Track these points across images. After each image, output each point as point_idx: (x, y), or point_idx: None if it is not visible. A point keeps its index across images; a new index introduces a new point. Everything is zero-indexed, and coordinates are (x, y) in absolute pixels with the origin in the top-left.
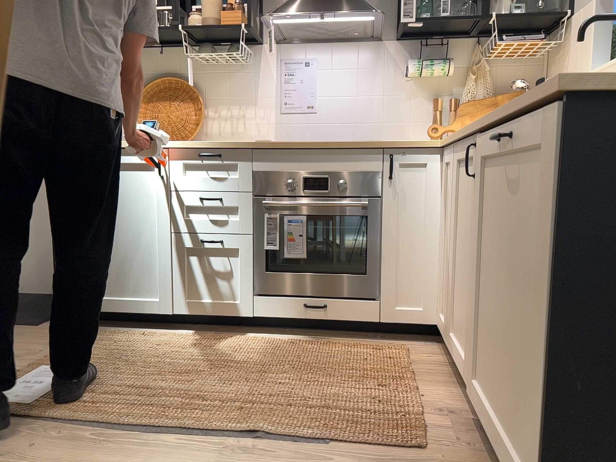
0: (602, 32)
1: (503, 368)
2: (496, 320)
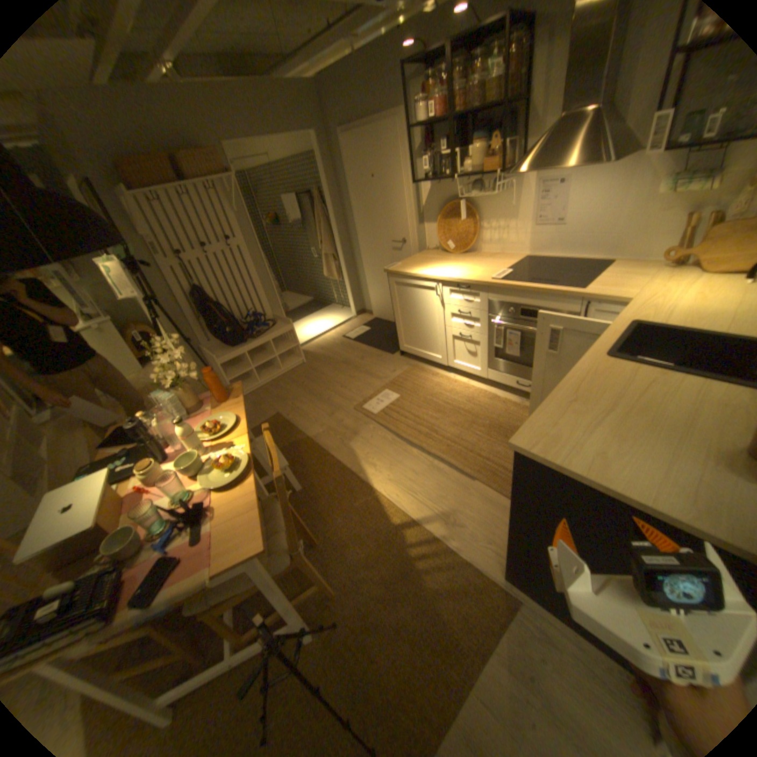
0: None
1: None
2: None
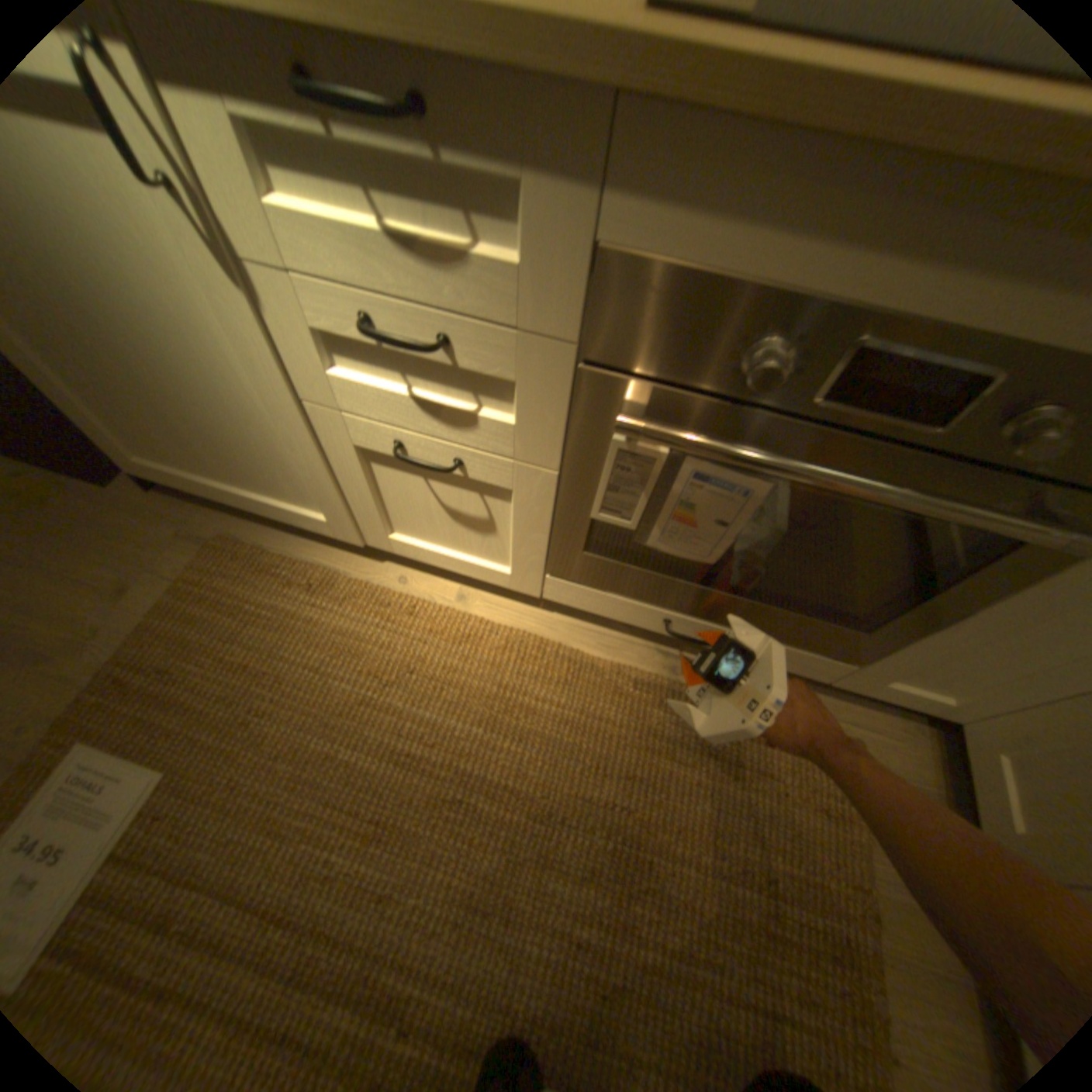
0: None
1: None
2: None
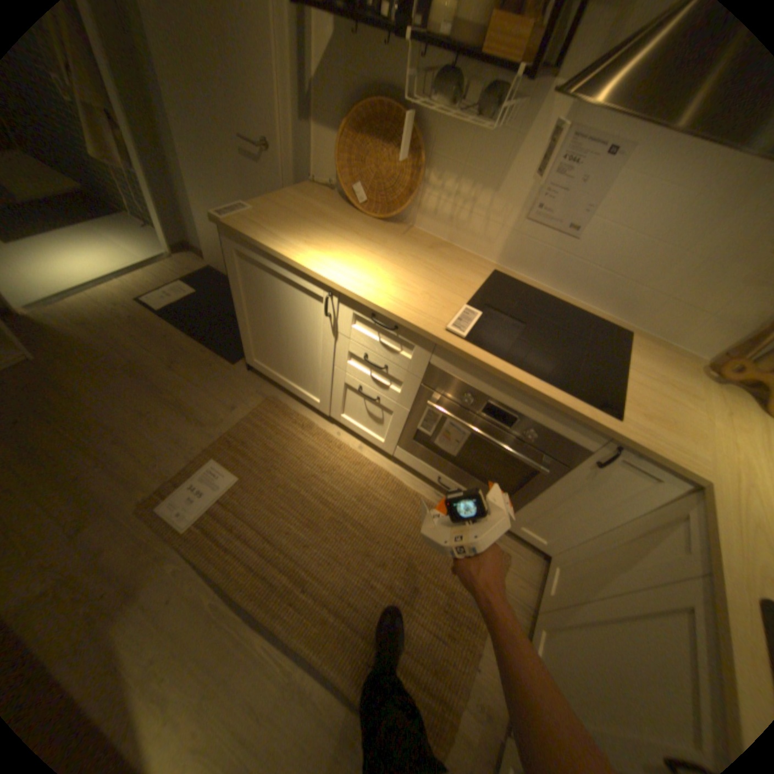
0: None
1: None
2: None
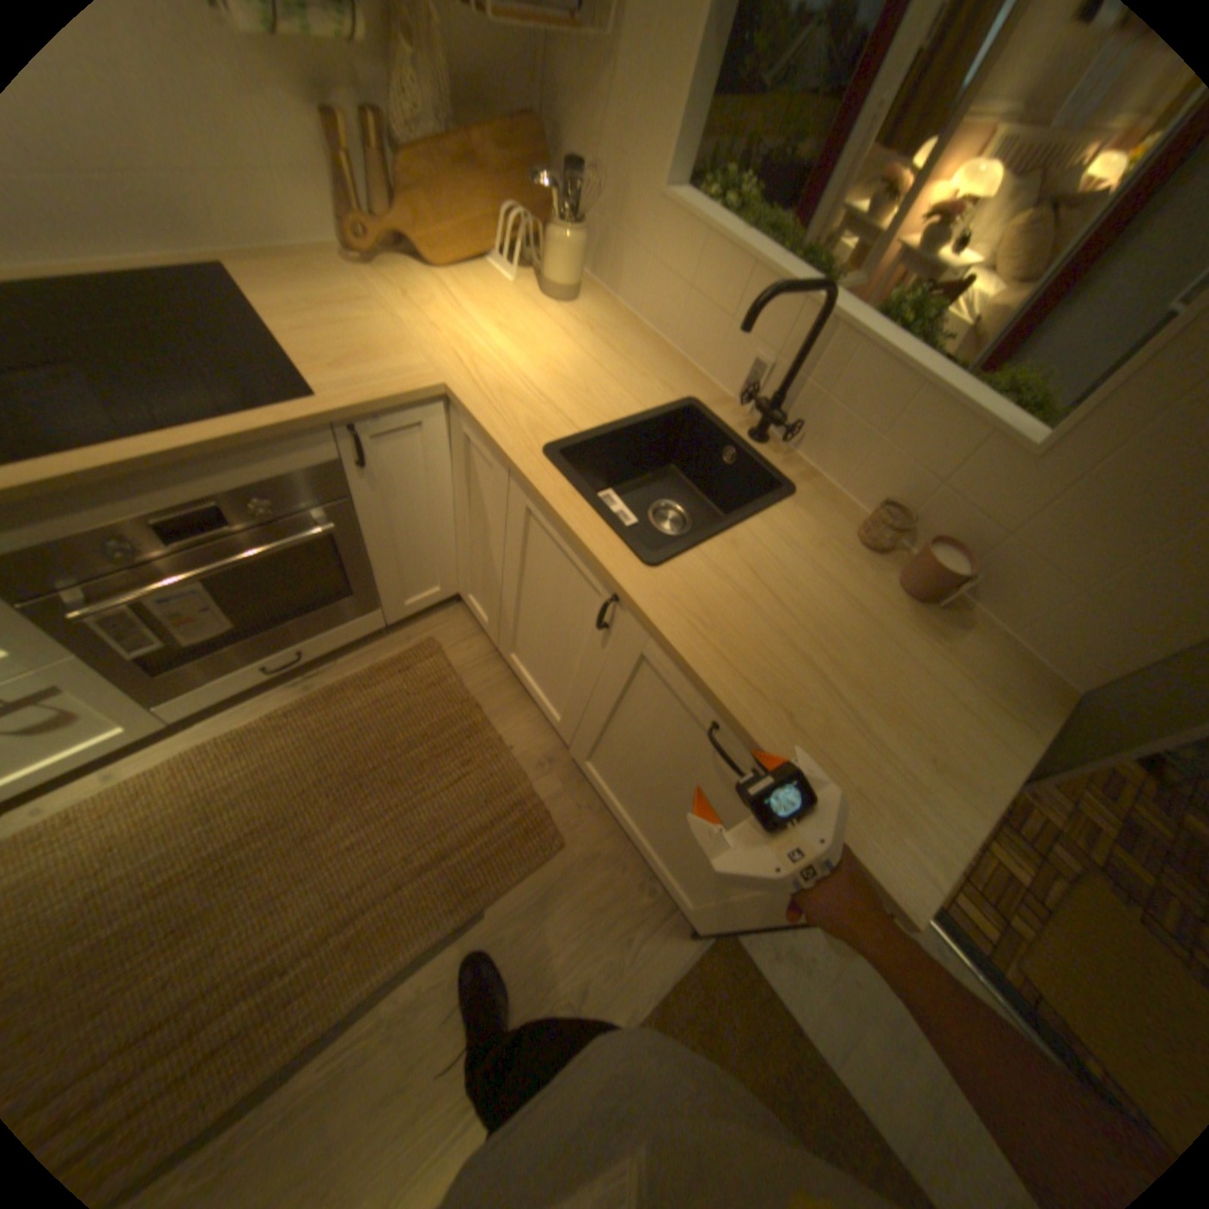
0: (703, 96)
1: (643, 810)
2: (634, 773)
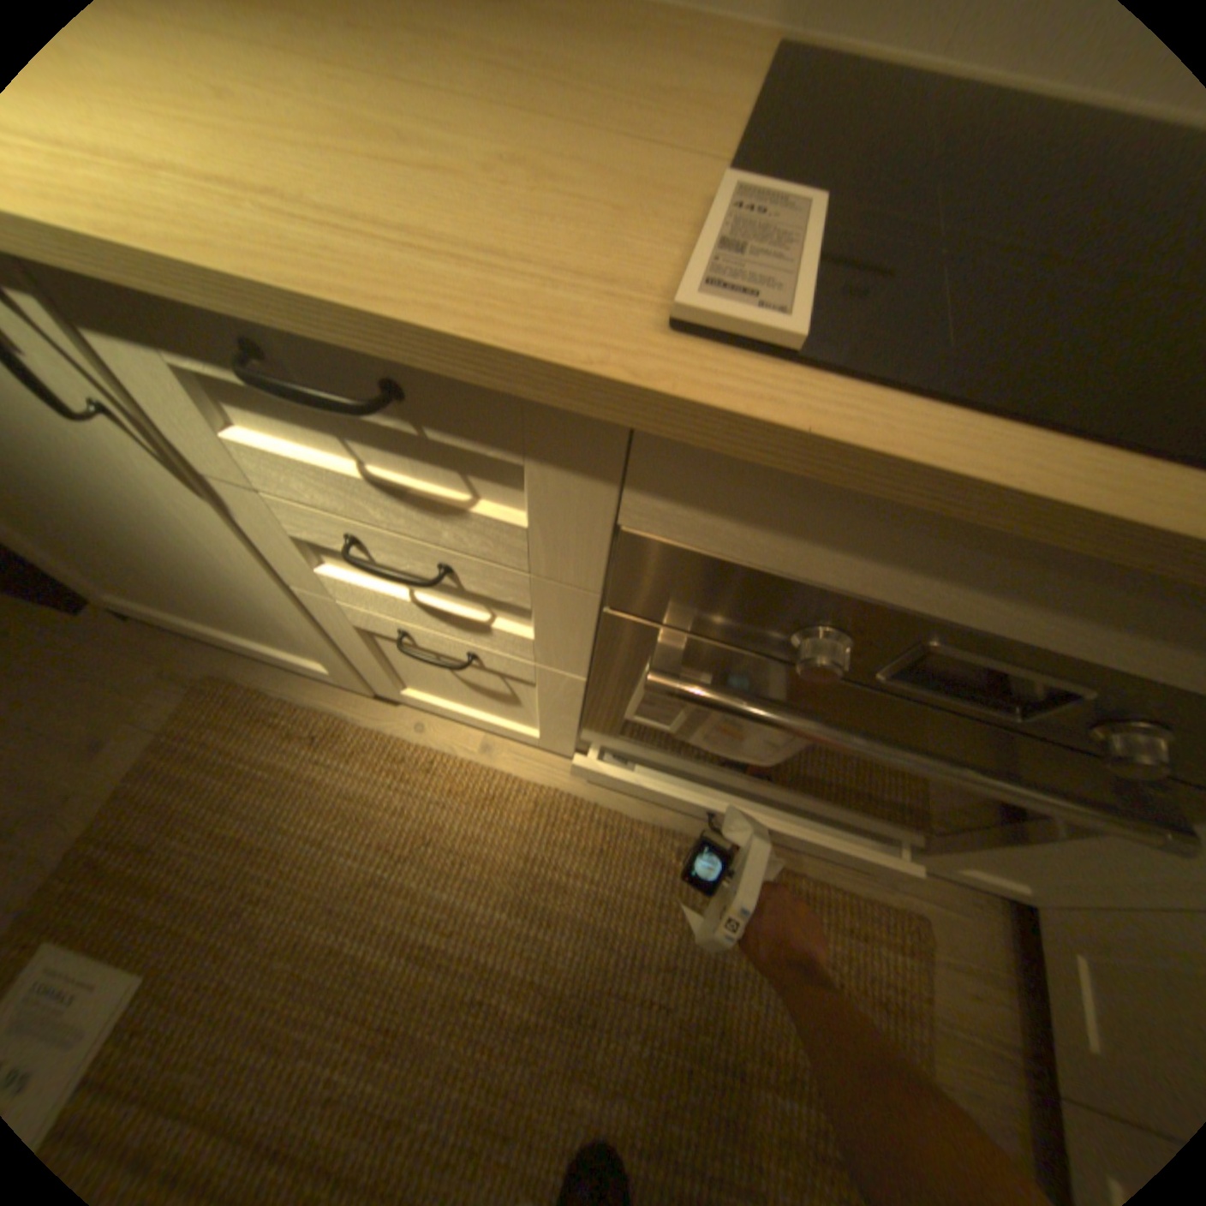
0: None
1: None
2: None
